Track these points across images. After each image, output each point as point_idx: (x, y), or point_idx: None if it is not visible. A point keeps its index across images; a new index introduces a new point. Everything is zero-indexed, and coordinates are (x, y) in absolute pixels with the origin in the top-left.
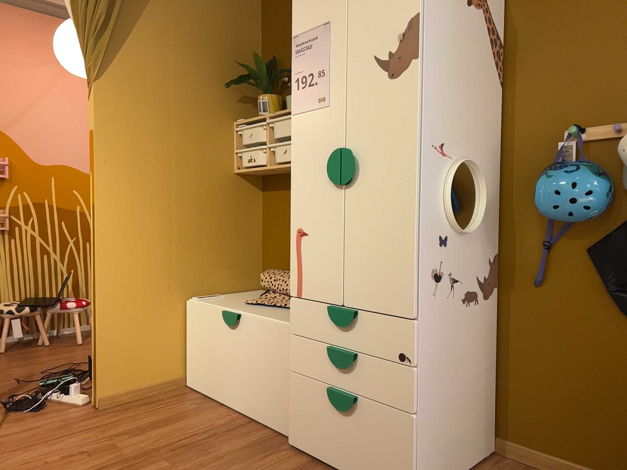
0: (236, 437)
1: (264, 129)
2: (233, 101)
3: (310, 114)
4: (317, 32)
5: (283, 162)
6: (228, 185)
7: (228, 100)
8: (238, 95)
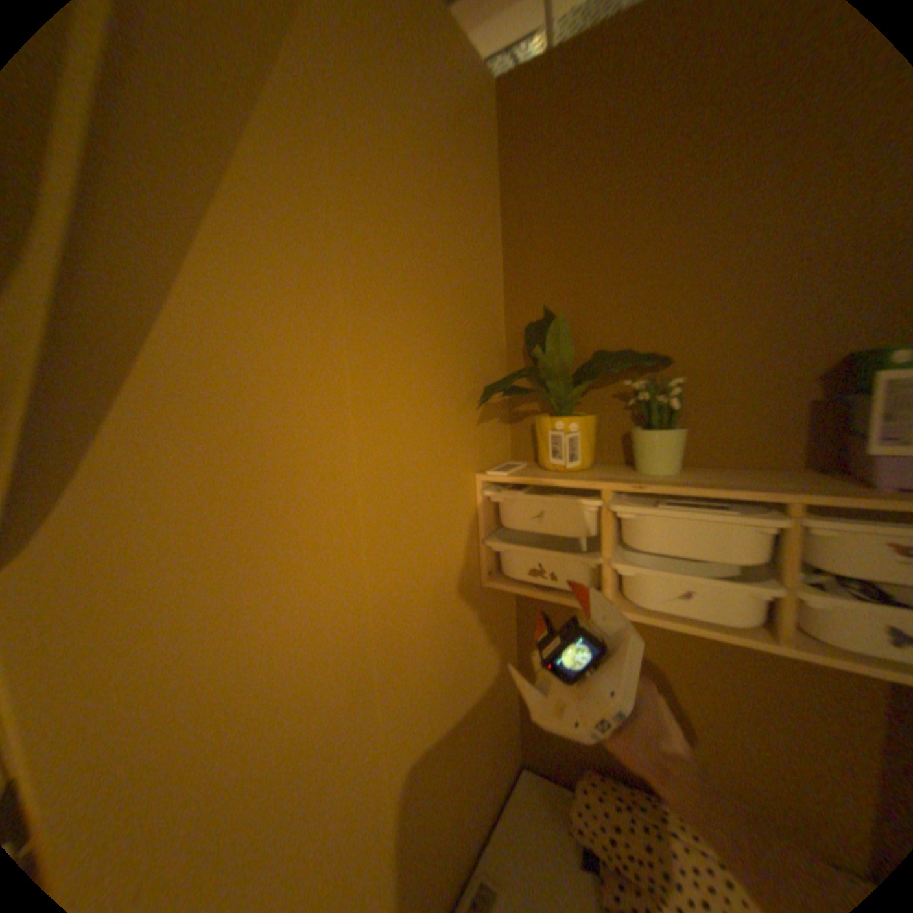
0: None
1: (588, 511)
2: (472, 424)
3: None
4: None
5: (680, 618)
6: (476, 620)
7: (465, 425)
8: (478, 402)
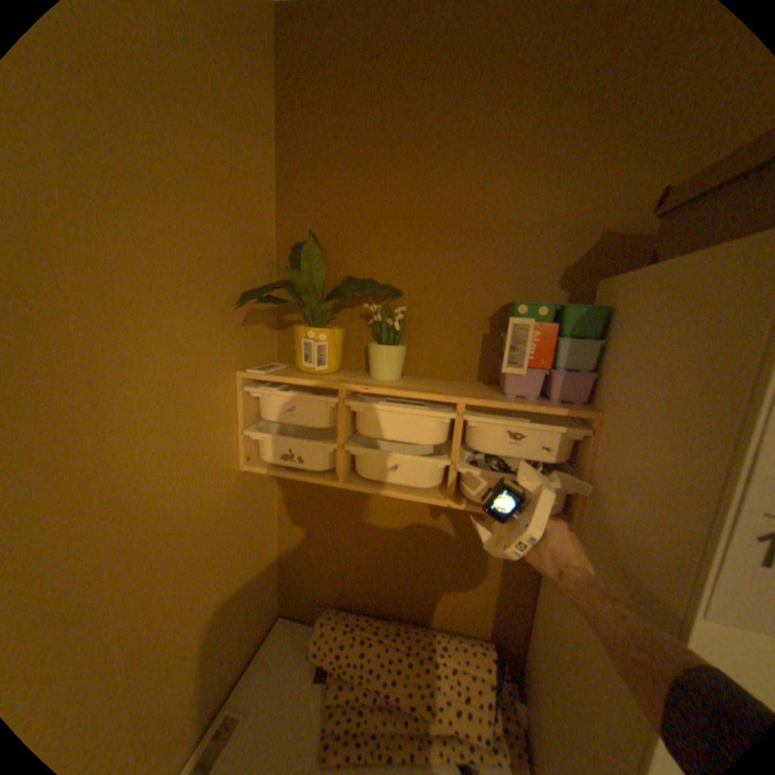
0: None
1: (329, 407)
2: (234, 326)
3: None
4: None
5: (388, 487)
6: (232, 499)
7: (226, 326)
8: (242, 308)
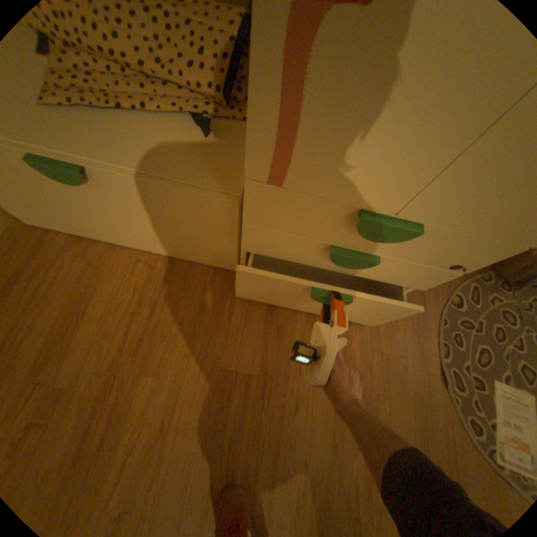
0: (178, 293)
1: None
2: None
3: None
4: None
5: None
6: None
7: None
8: None
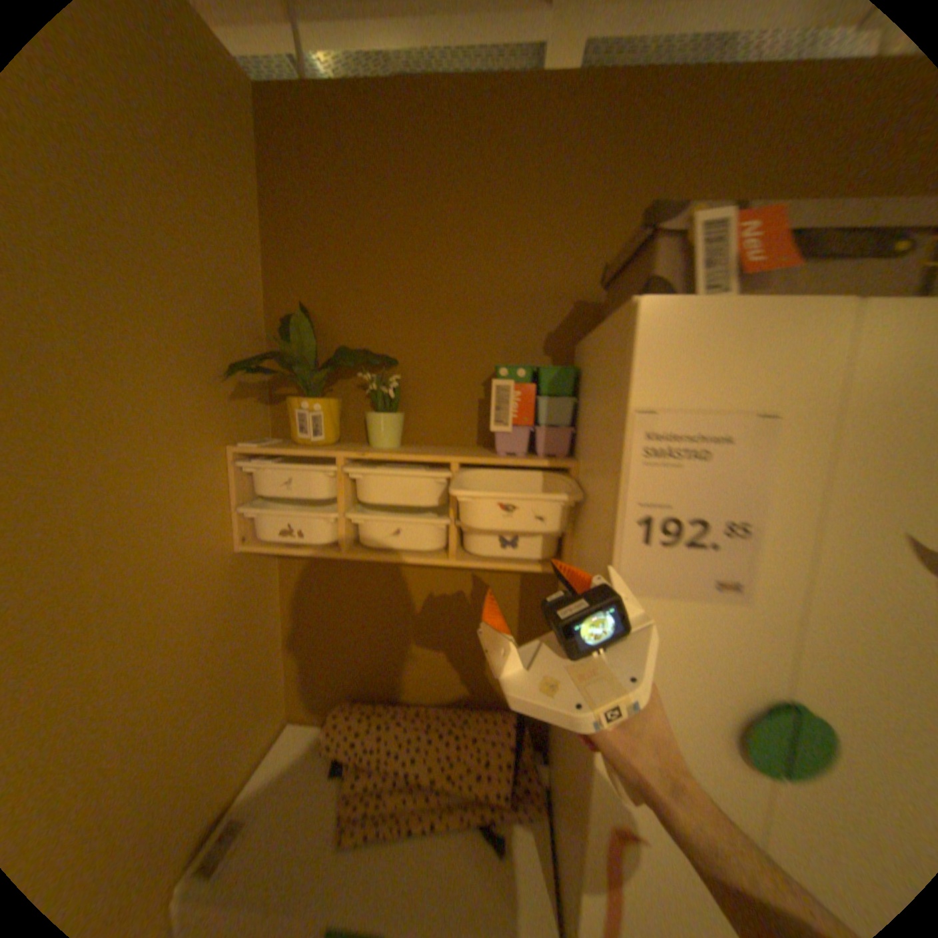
0: None
1: (327, 478)
2: (222, 401)
3: (684, 607)
4: (735, 424)
5: (391, 554)
6: (227, 584)
7: (213, 400)
8: (231, 382)
